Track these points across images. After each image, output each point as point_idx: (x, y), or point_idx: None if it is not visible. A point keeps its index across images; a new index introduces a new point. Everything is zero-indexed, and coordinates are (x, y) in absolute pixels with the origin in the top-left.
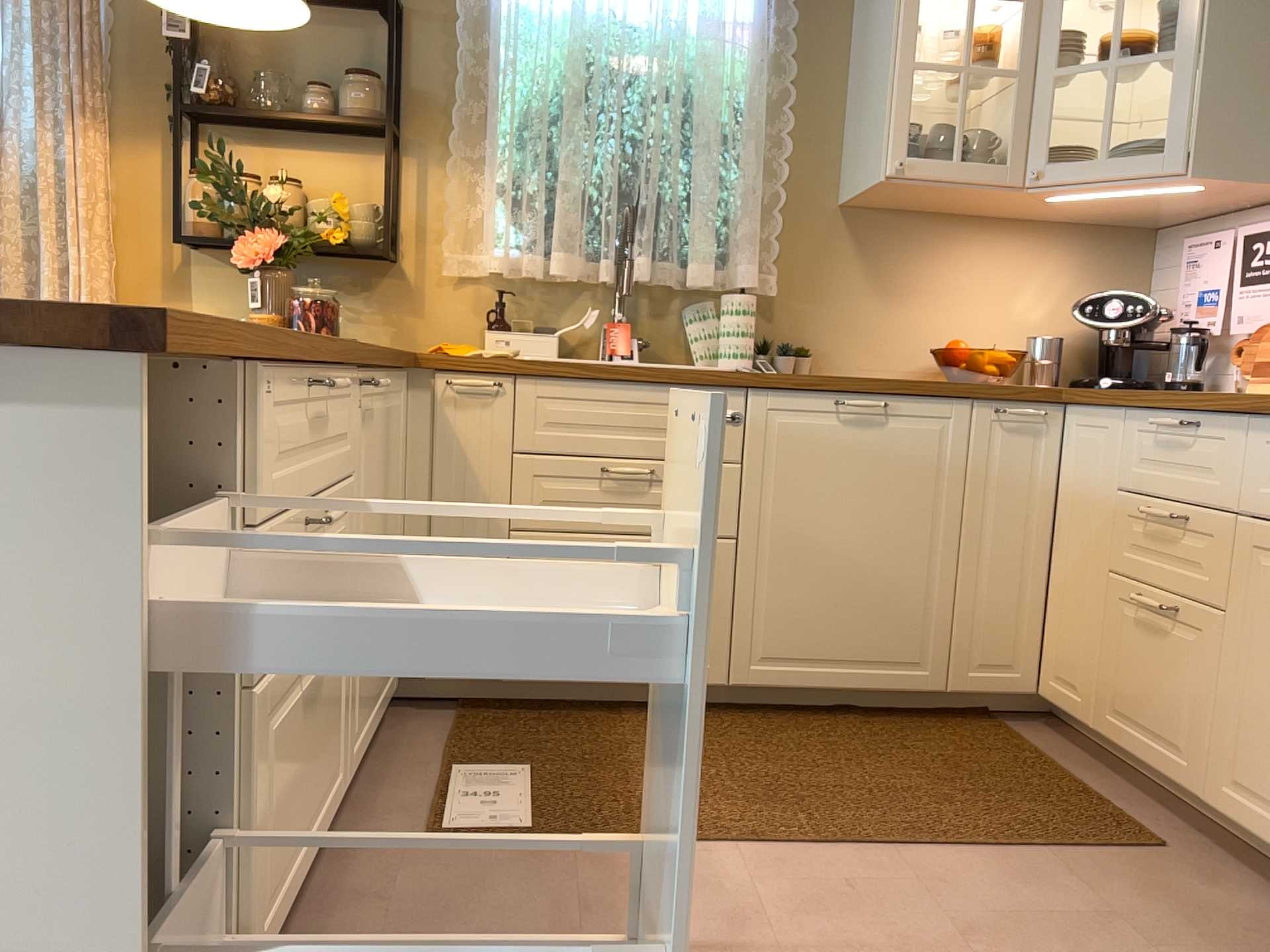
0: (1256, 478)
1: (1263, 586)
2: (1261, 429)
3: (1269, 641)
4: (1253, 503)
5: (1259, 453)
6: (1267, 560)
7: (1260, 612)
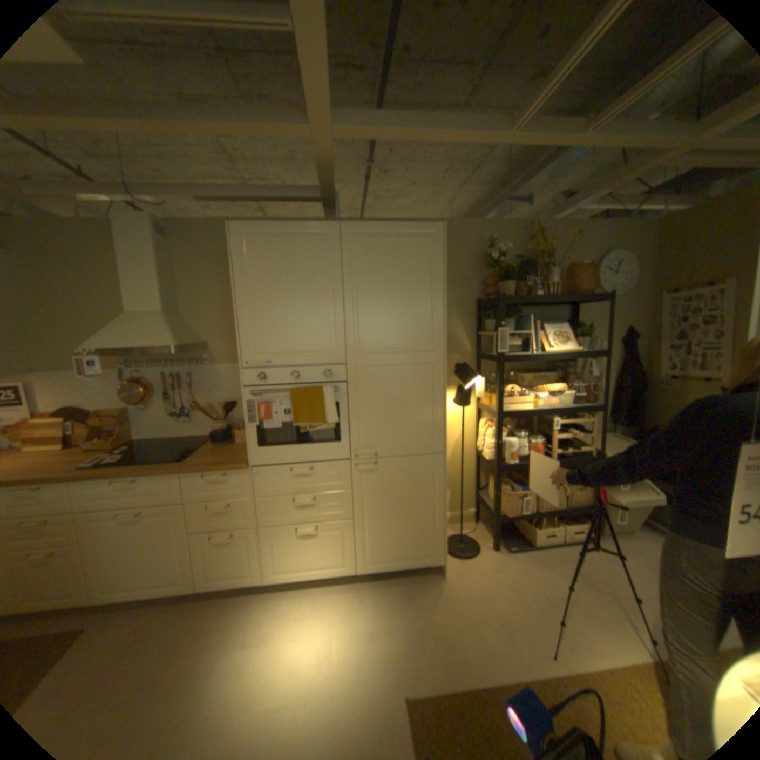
0: (76, 501)
1: (92, 532)
2: (73, 486)
3: (100, 547)
4: (78, 509)
5: (75, 493)
6: (90, 525)
7: (93, 540)
